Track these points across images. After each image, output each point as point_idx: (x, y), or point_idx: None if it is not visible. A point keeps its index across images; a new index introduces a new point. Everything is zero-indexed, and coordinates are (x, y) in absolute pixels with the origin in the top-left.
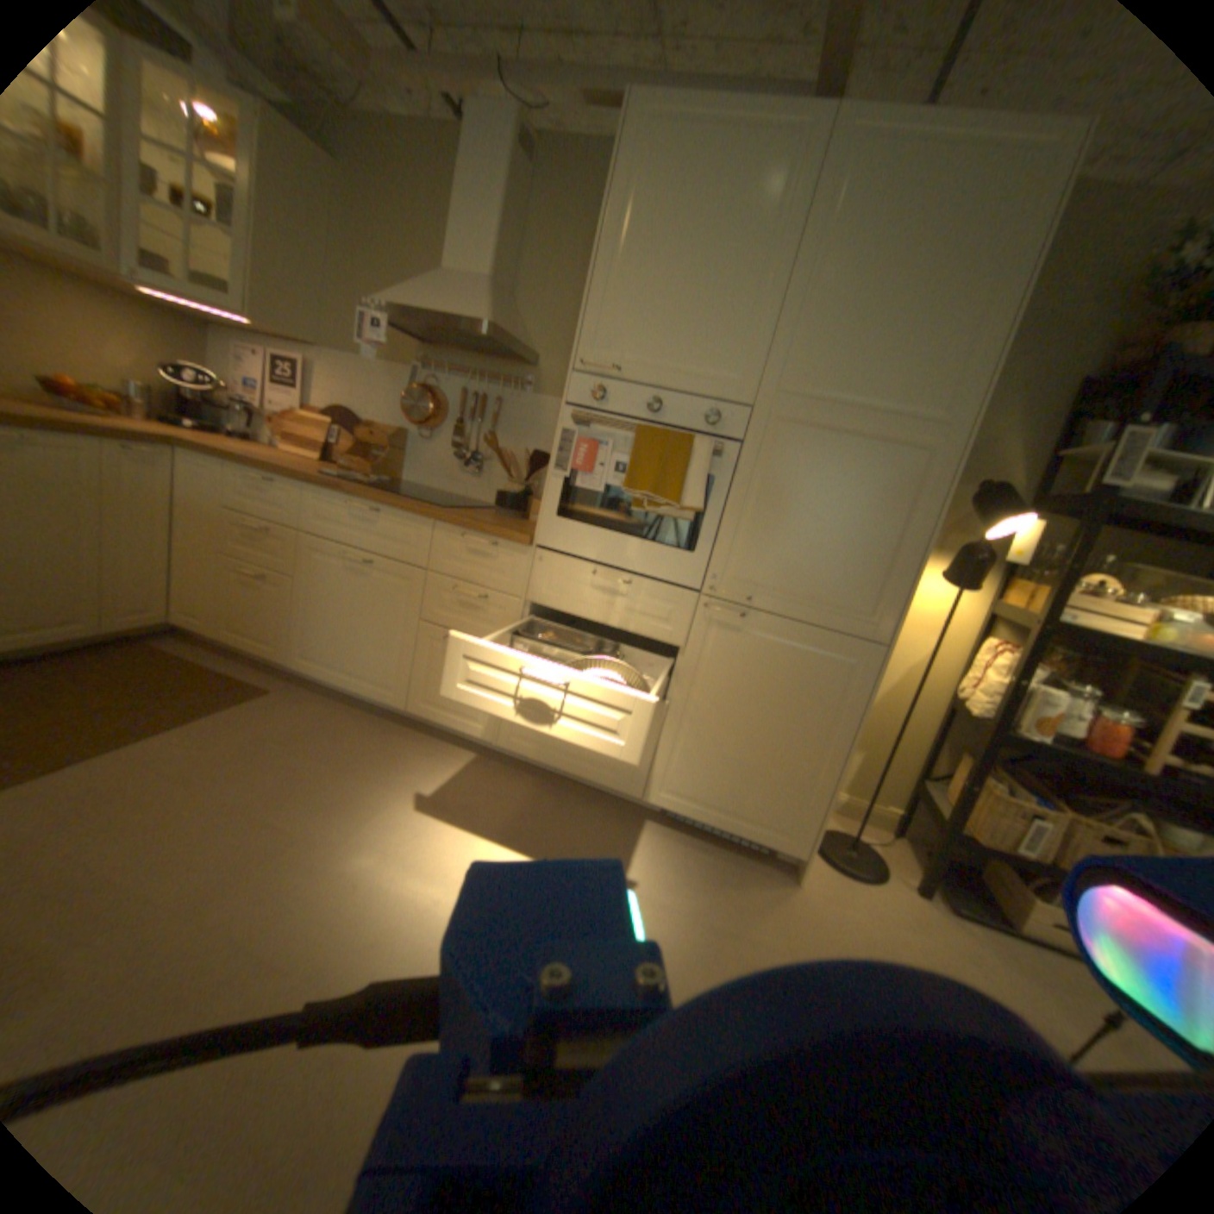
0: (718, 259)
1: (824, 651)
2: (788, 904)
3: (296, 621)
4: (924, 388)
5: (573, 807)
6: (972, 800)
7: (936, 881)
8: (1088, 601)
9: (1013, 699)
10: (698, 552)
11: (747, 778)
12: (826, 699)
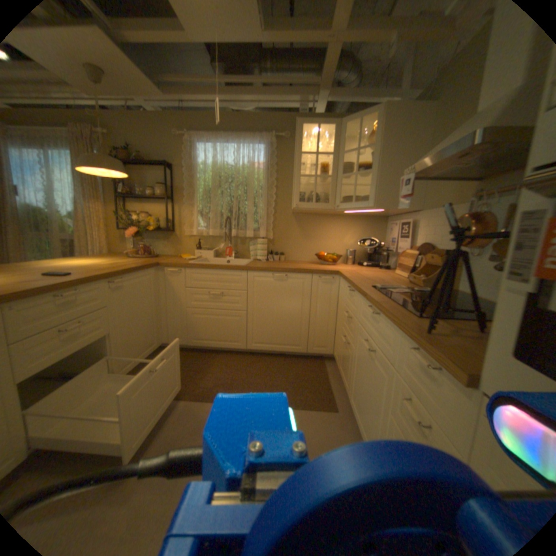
0: None
1: None
2: None
3: (353, 375)
4: None
5: None
6: None
7: None
8: None
9: None
10: None
11: None
12: None
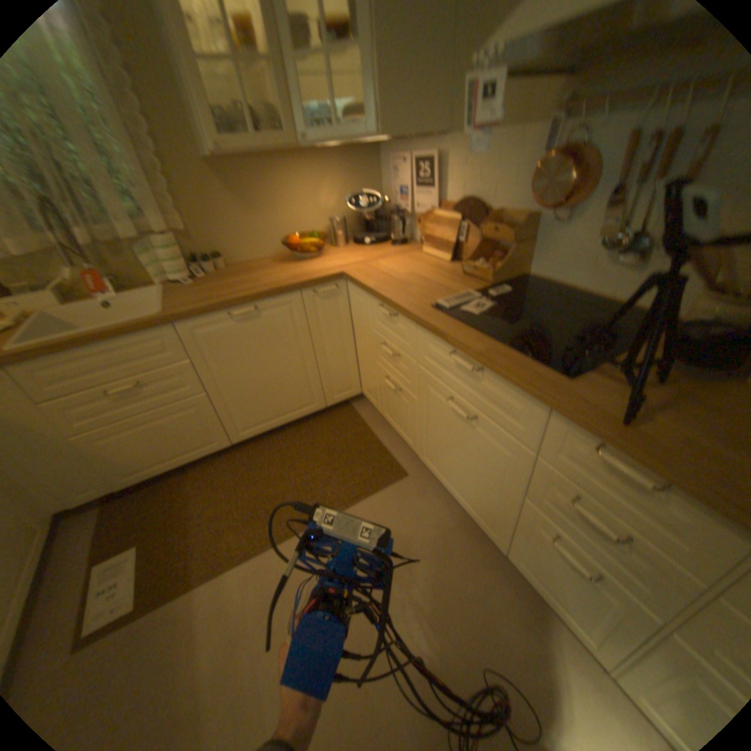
0: None
1: None
2: None
3: (422, 431)
4: None
5: None
6: None
7: None
8: None
9: None
10: None
11: None
12: None
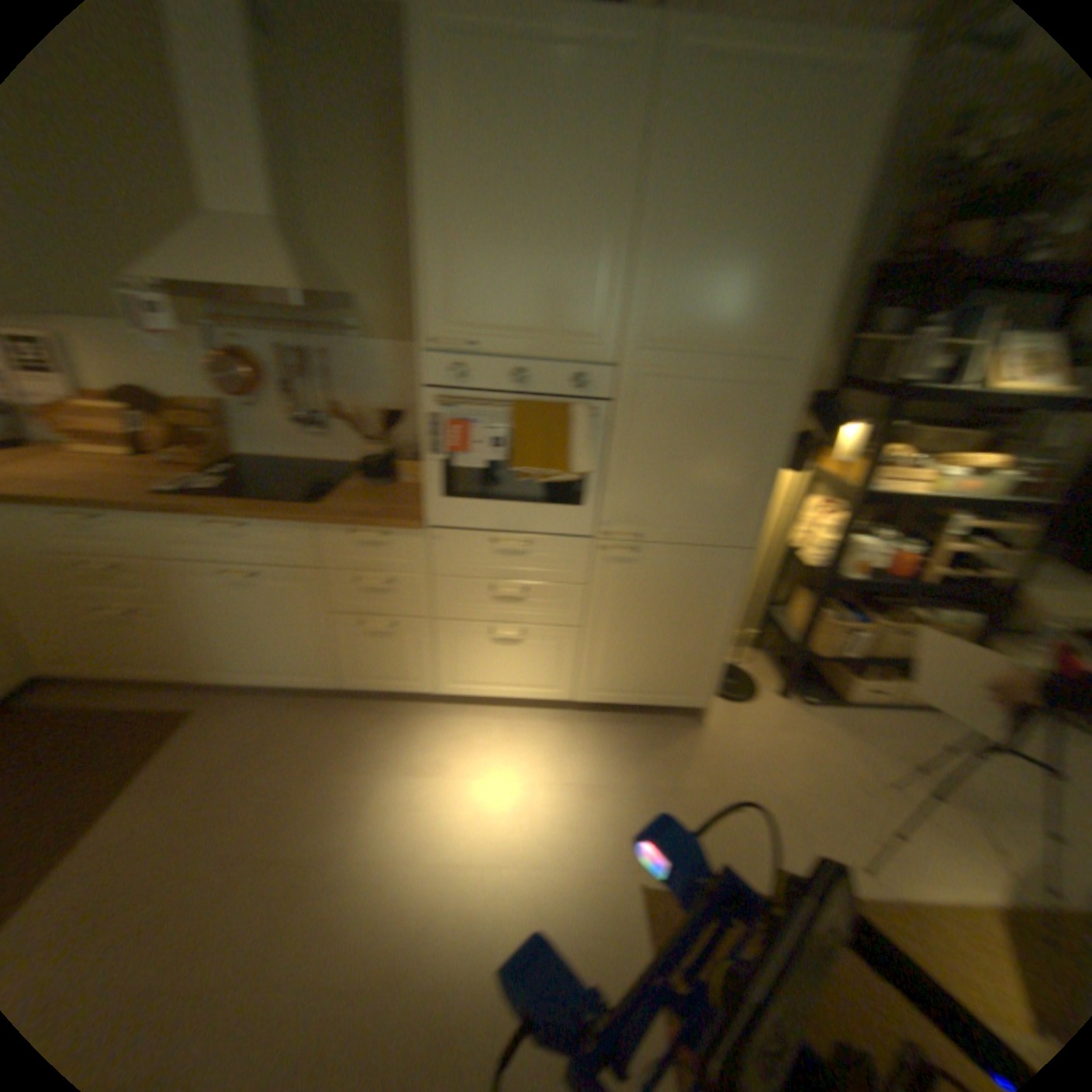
0: (563, 212)
1: (707, 563)
2: (702, 744)
3: (199, 640)
4: (772, 330)
5: (522, 722)
6: (814, 629)
7: (793, 685)
8: (892, 471)
9: (838, 550)
10: (590, 505)
11: (657, 666)
12: (712, 598)
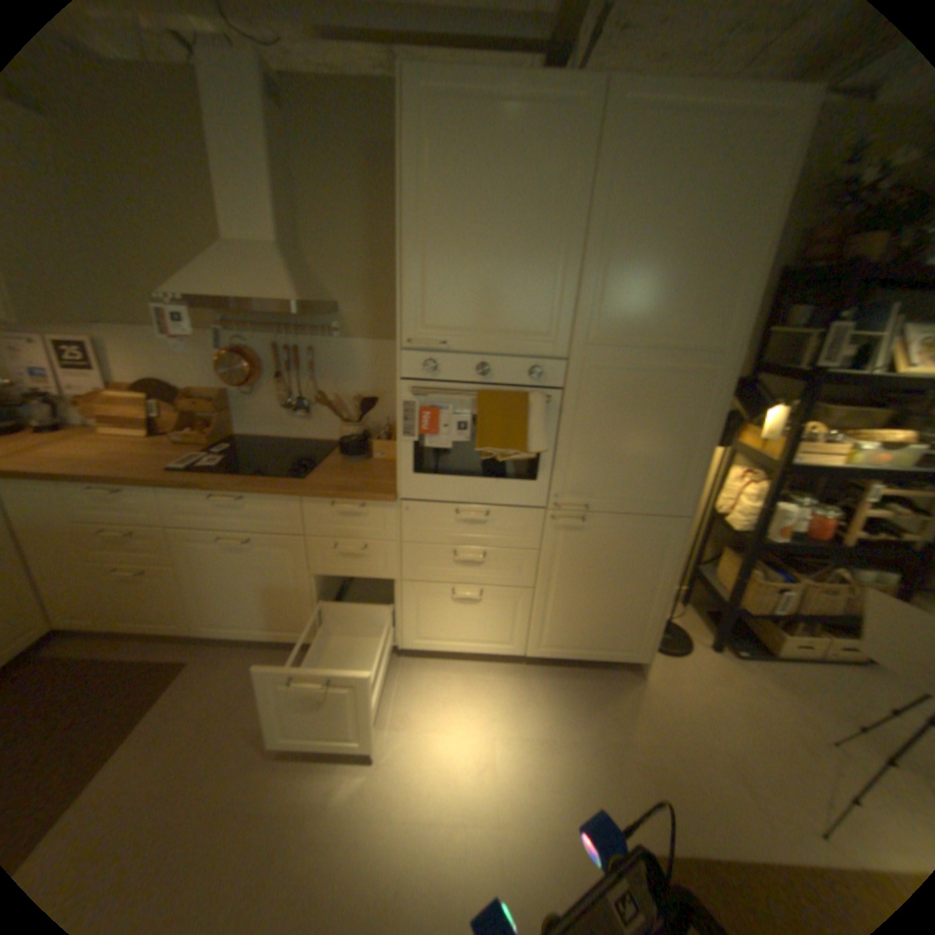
0: (520, 233)
1: (647, 530)
2: (645, 698)
3: (191, 599)
4: (703, 327)
5: (477, 675)
6: (743, 588)
7: (724, 640)
8: (809, 446)
9: (762, 516)
10: (541, 479)
11: (601, 623)
12: (652, 561)
